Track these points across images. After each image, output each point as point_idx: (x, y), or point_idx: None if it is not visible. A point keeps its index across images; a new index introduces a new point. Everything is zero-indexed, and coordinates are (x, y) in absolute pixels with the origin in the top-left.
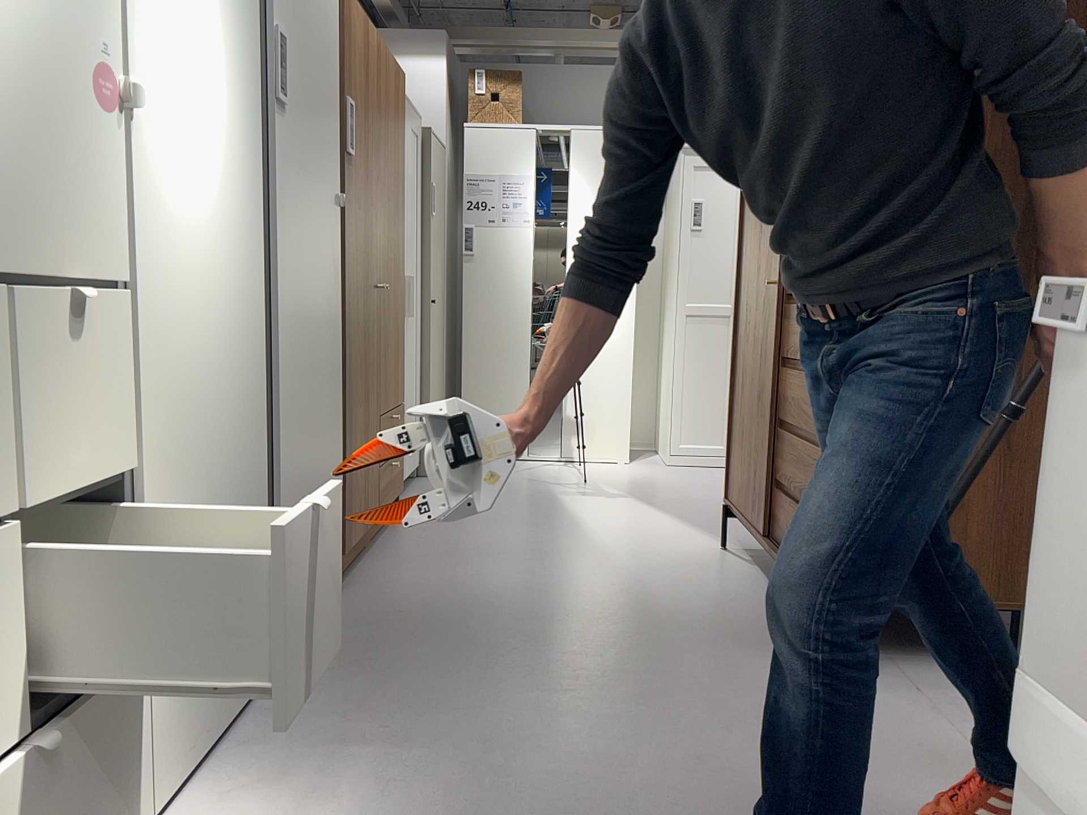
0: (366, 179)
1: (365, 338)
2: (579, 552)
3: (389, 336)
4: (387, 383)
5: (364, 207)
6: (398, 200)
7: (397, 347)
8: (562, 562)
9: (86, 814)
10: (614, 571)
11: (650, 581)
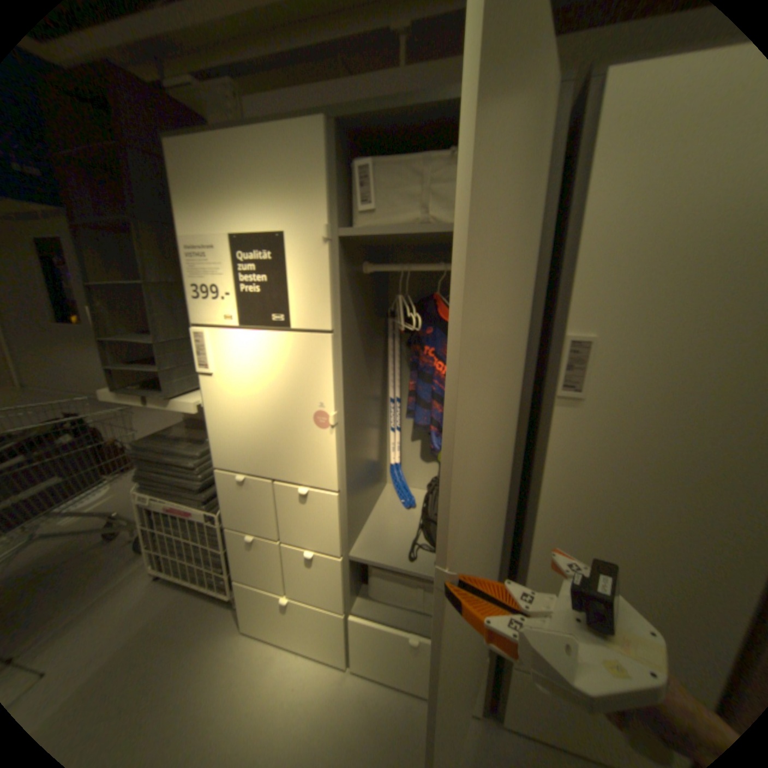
0: None
1: None
2: None
3: None
4: None
5: None
6: None
7: None
8: None
9: (313, 638)
10: None
11: None
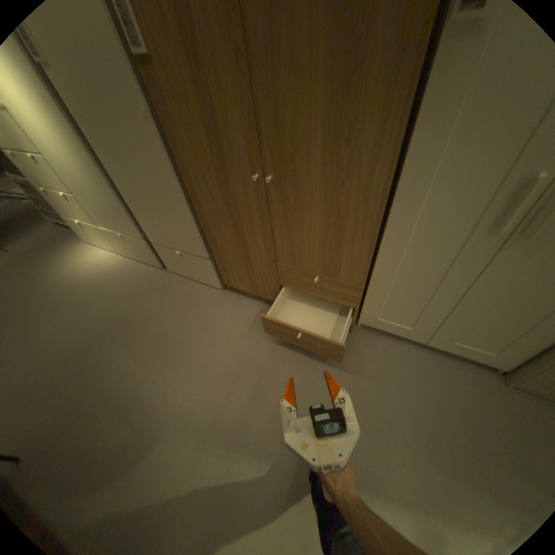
0: (197, 66)
1: (234, 209)
2: (221, 424)
3: (304, 222)
4: (299, 252)
5: (200, 101)
6: (359, 54)
7: (339, 239)
8: (207, 402)
9: (100, 240)
10: (175, 428)
11: (145, 442)
